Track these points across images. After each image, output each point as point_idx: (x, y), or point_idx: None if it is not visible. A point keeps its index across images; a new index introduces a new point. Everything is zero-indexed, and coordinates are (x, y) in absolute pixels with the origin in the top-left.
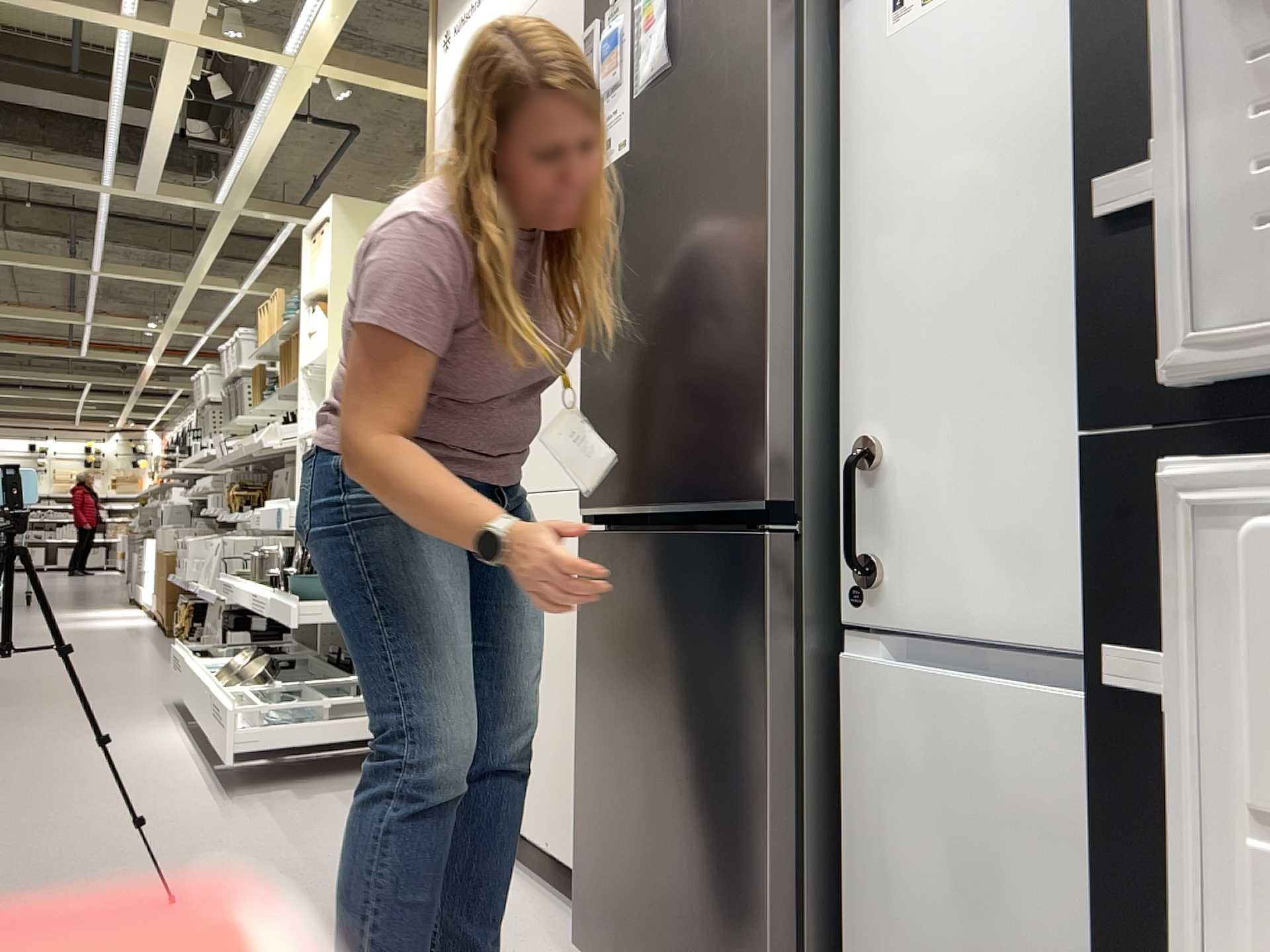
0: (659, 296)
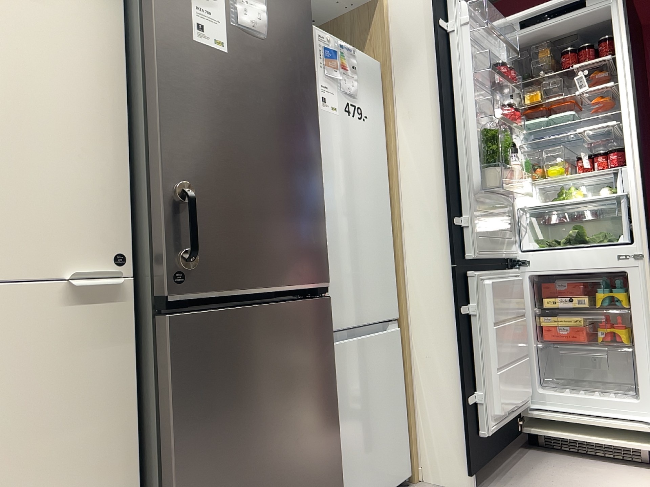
0: (260, 162)
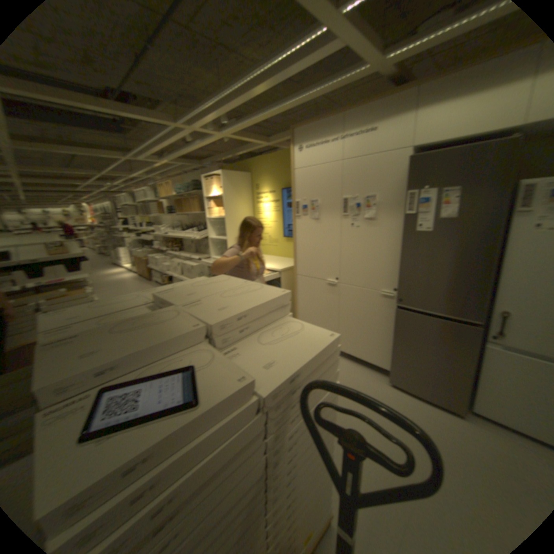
0: (442, 270)
